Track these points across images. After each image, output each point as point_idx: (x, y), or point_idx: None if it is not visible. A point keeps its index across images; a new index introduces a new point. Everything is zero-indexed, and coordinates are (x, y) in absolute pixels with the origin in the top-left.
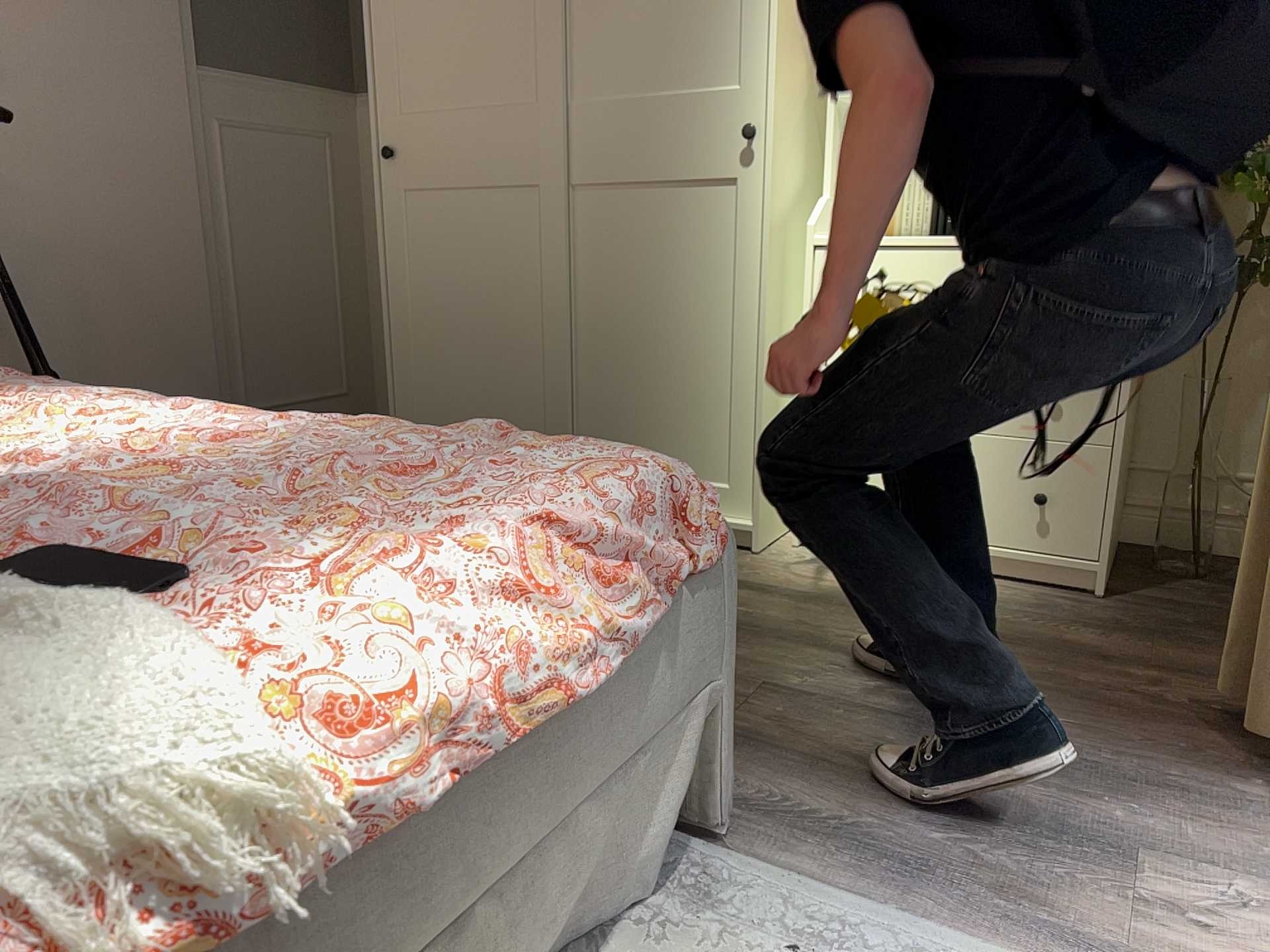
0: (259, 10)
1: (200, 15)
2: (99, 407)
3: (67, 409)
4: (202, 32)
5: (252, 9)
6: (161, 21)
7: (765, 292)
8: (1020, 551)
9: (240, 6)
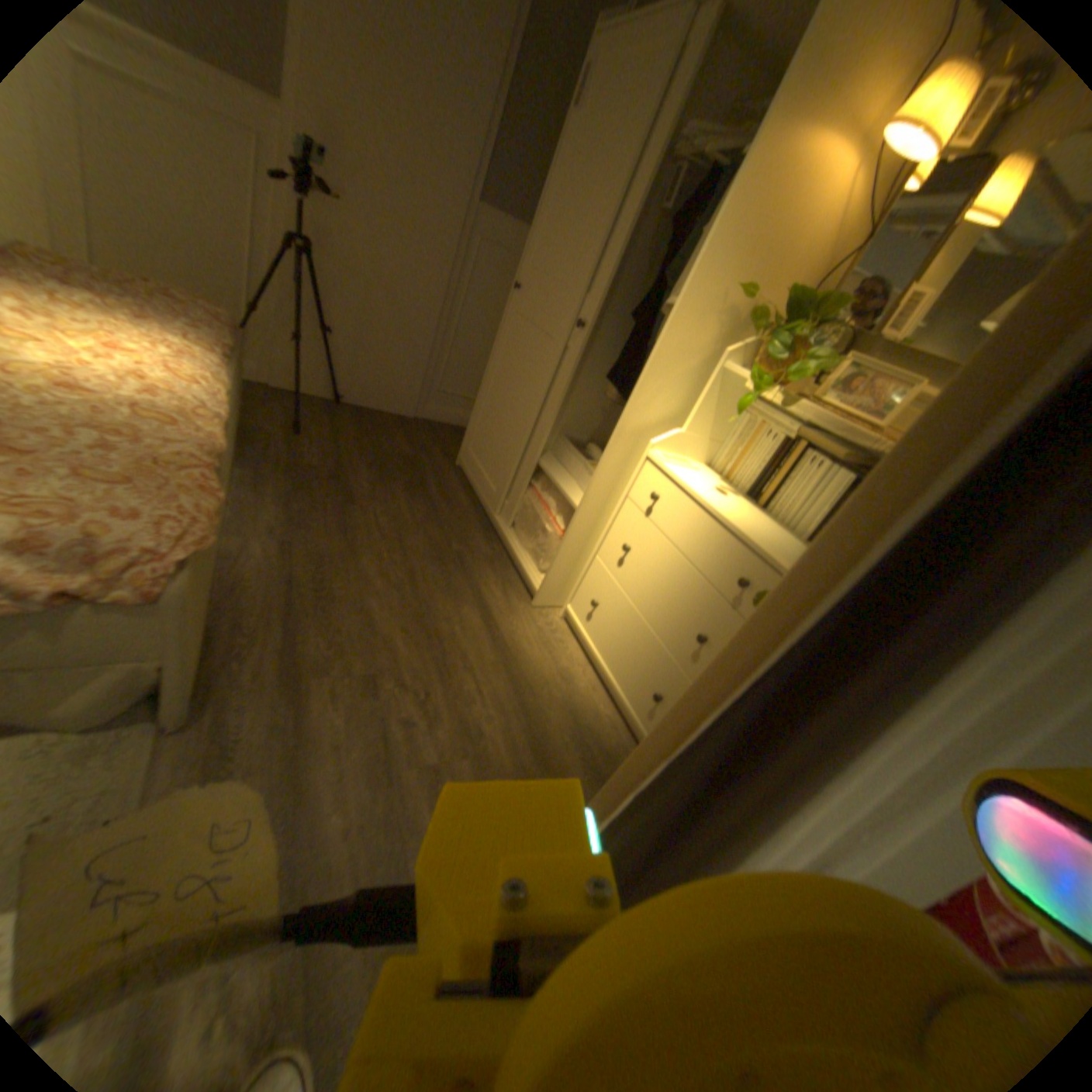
0: (531, 176)
1: (491, 167)
2: (165, 343)
3: (153, 337)
4: (488, 178)
5: (527, 174)
6: (462, 164)
7: (601, 466)
8: (637, 712)
9: (519, 169)
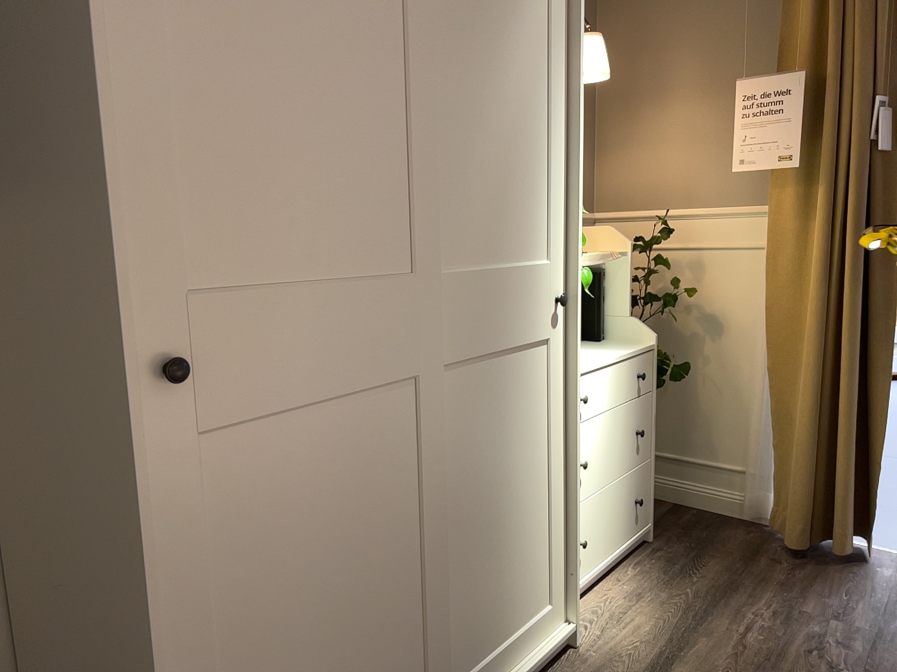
0: None
1: None
2: None
3: None
4: None
5: None
6: None
7: (577, 428)
8: (632, 538)
9: None
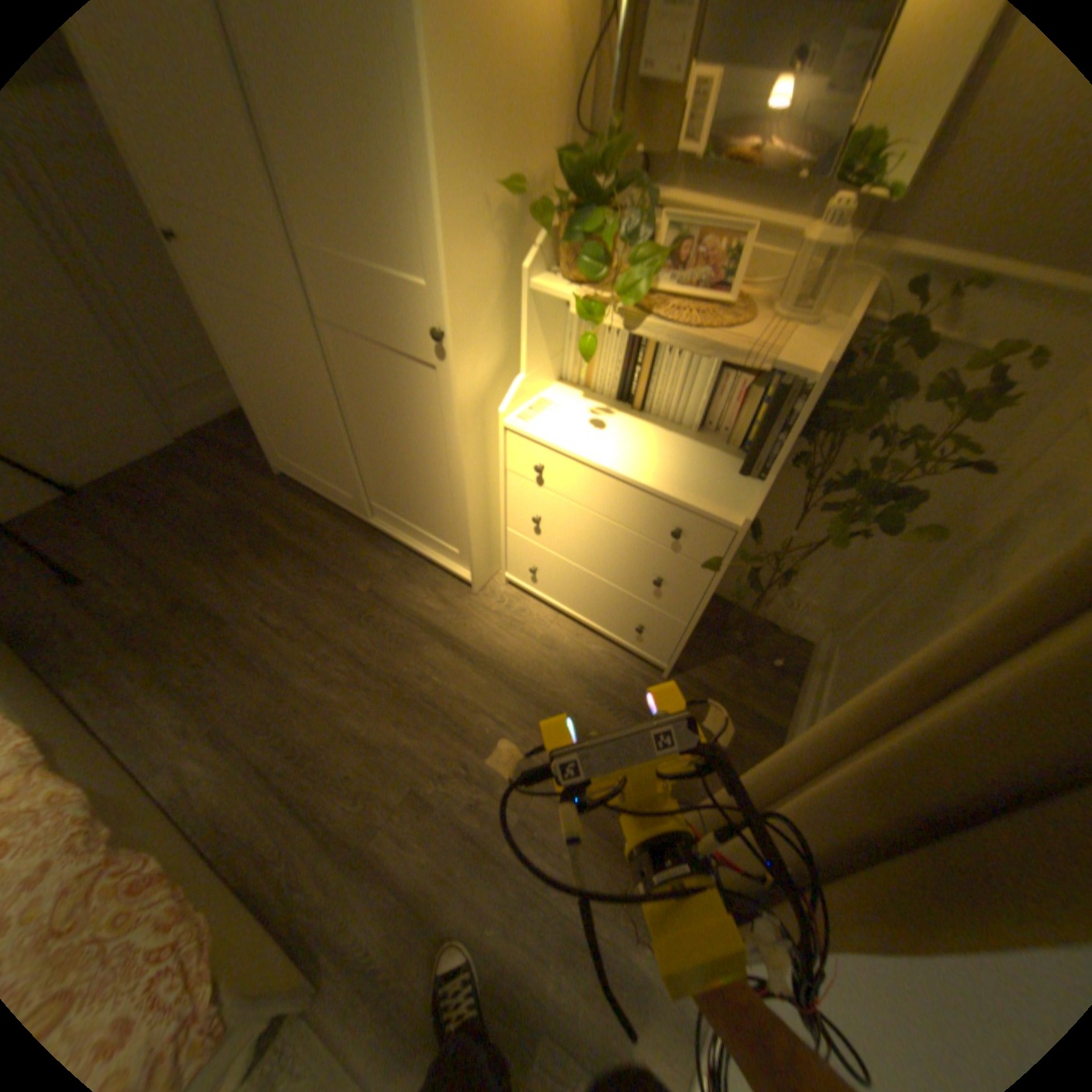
0: None
1: None
2: None
3: None
4: None
5: None
6: None
7: (464, 463)
8: (624, 641)
9: None
